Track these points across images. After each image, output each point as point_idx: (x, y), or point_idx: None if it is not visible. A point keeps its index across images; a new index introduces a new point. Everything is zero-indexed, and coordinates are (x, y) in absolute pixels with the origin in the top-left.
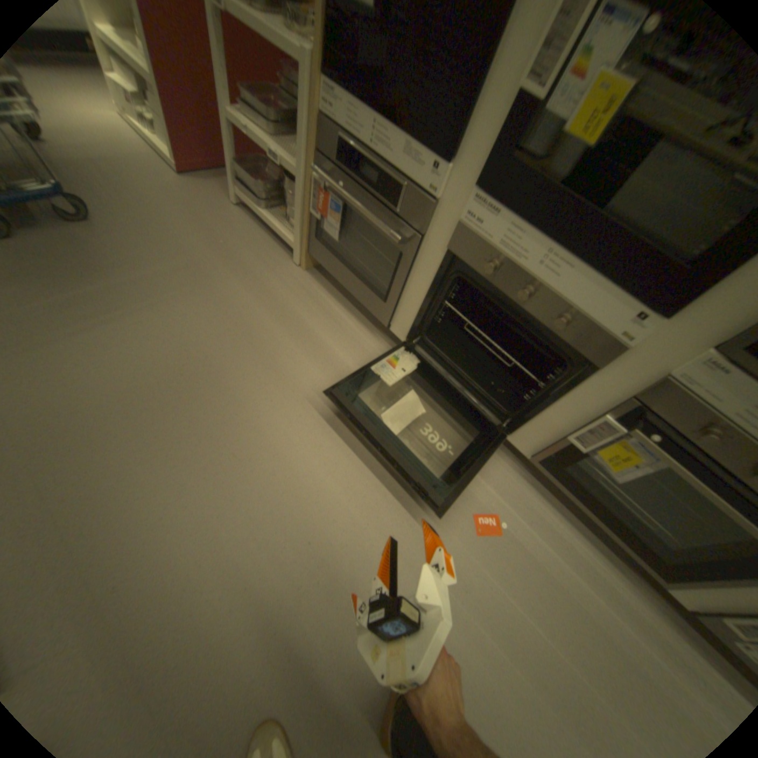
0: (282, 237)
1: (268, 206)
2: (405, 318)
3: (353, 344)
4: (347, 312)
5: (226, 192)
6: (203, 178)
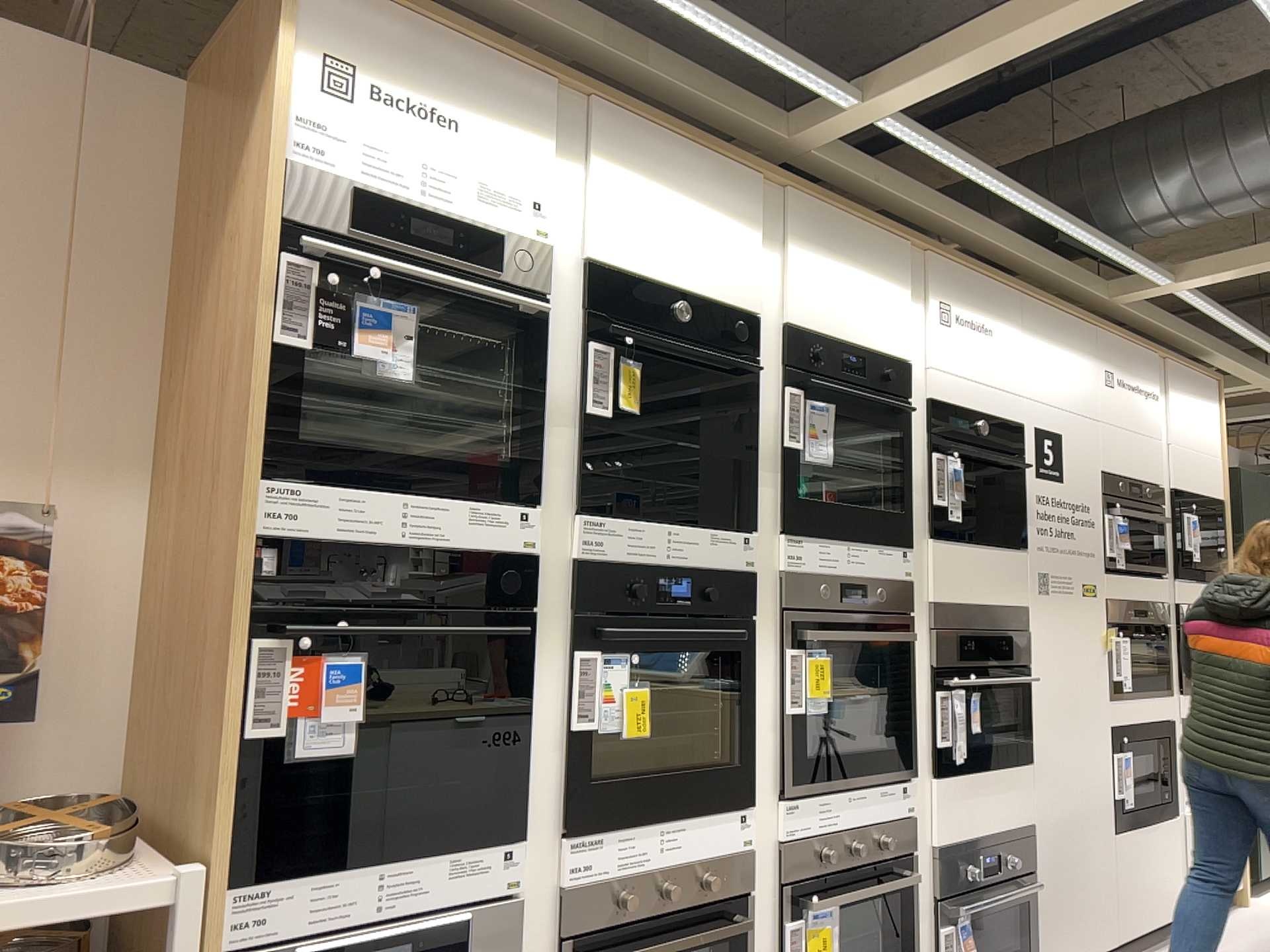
0: None
1: None
2: None
3: None
4: None
5: None
6: None
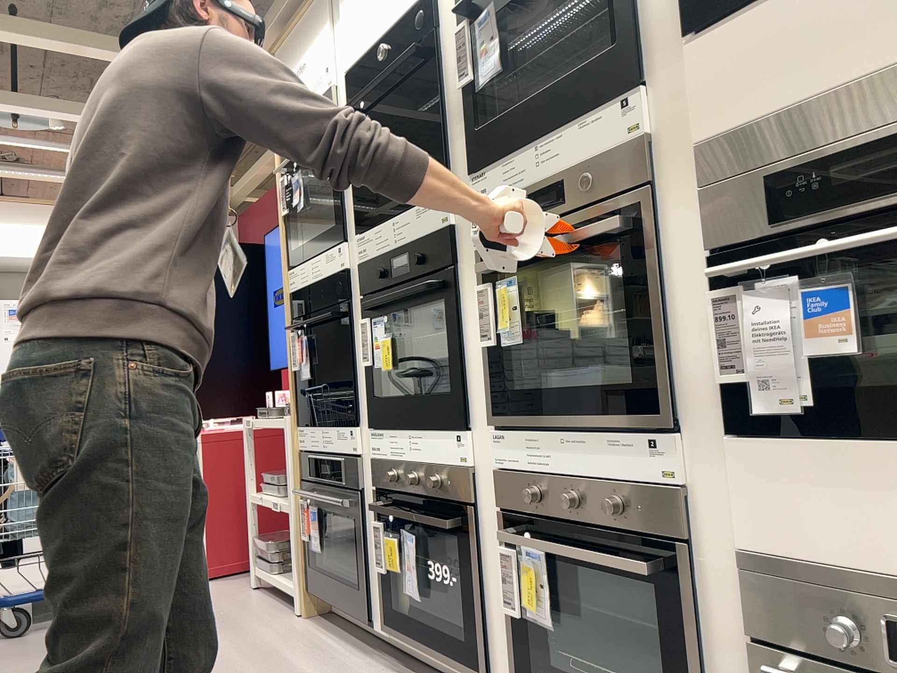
0: (285, 589)
1: (281, 569)
2: (377, 598)
3: (329, 662)
4: (338, 640)
5: (250, 581)
6: (231, 577)
